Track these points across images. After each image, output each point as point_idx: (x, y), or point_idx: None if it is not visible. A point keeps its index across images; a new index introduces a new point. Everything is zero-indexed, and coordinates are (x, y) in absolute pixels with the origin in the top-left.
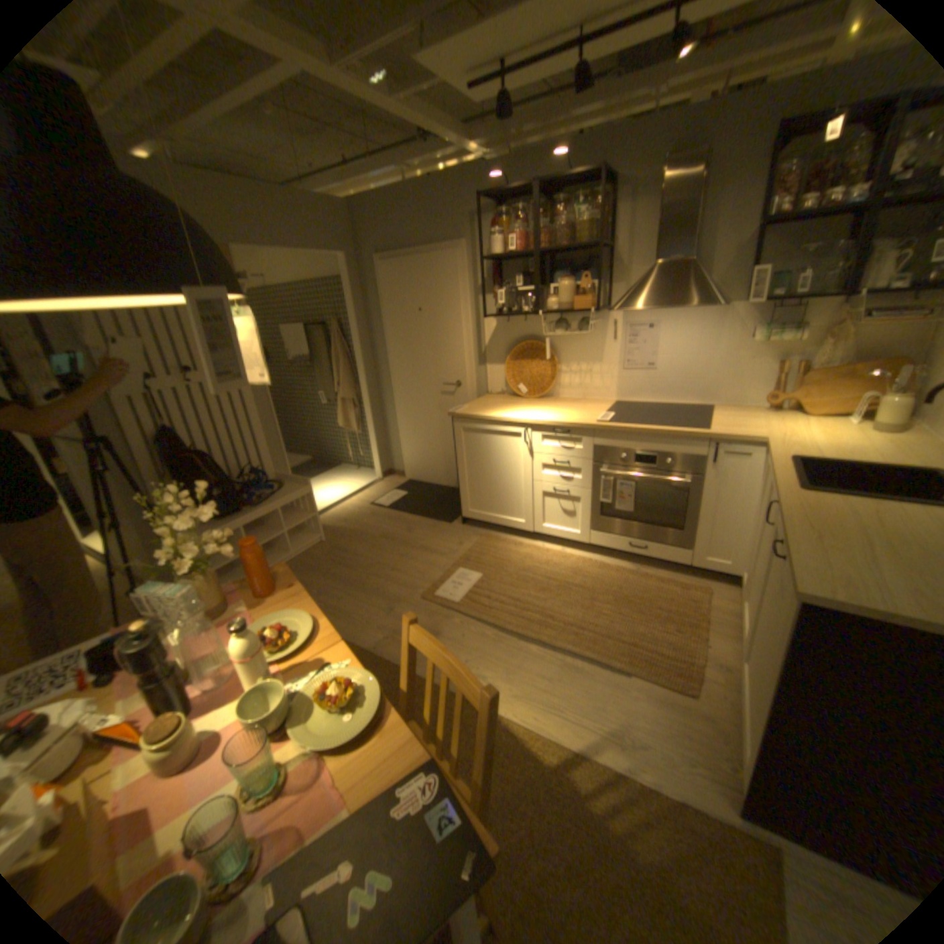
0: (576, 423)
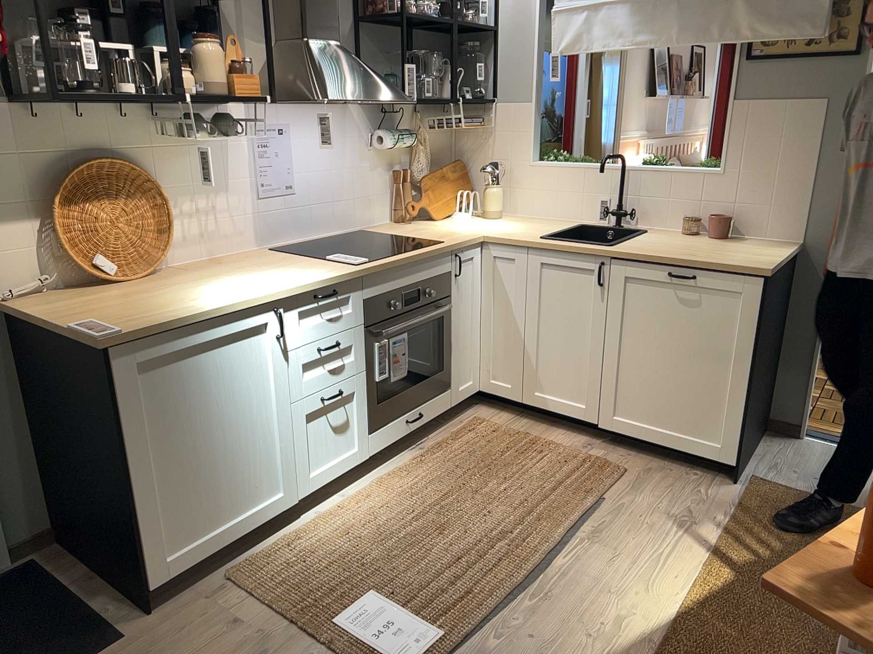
0: (346, 273)
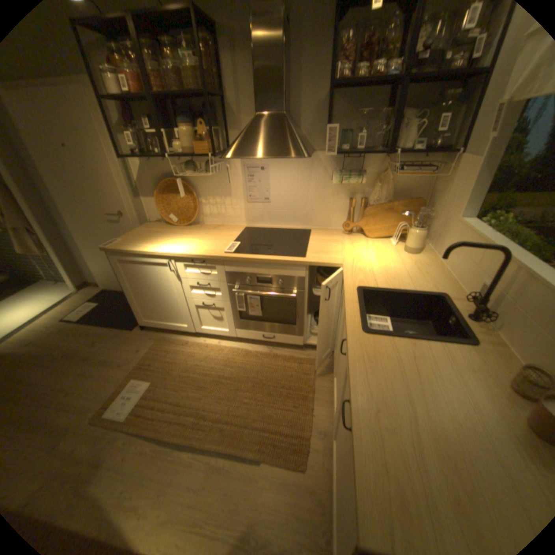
0: (208, 255)
